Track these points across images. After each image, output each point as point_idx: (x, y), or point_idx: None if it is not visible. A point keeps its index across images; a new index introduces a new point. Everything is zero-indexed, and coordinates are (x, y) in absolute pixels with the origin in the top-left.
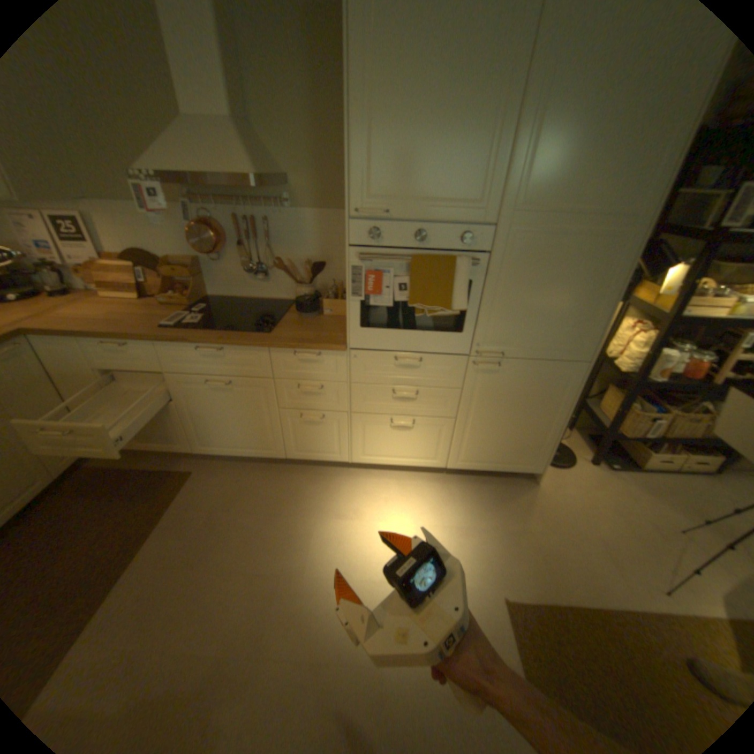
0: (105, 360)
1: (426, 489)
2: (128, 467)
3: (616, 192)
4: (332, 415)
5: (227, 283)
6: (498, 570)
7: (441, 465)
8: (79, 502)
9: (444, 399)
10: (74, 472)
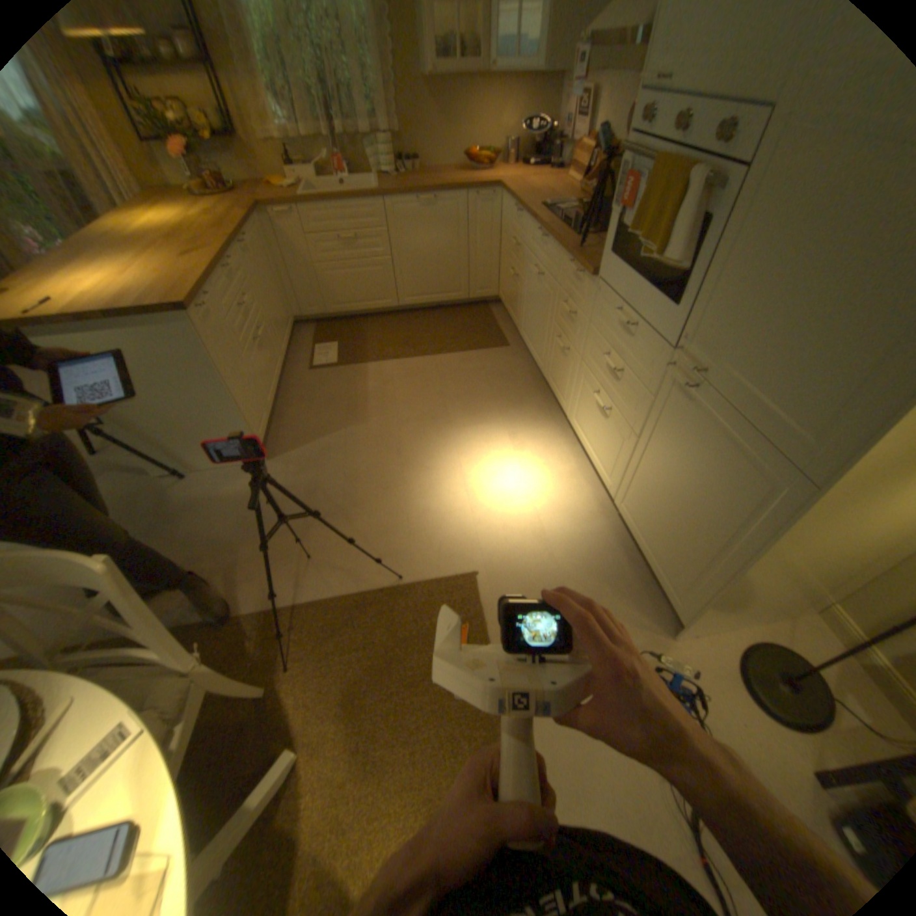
0: (514, 224)
1: (579, 497)
2: (497, 321)
3: None
4: (571, 353)
5: None
6: (507, 570)
7: (609, 492)
8: (462, 319)
9: (635, 402)
10: (481, 306)
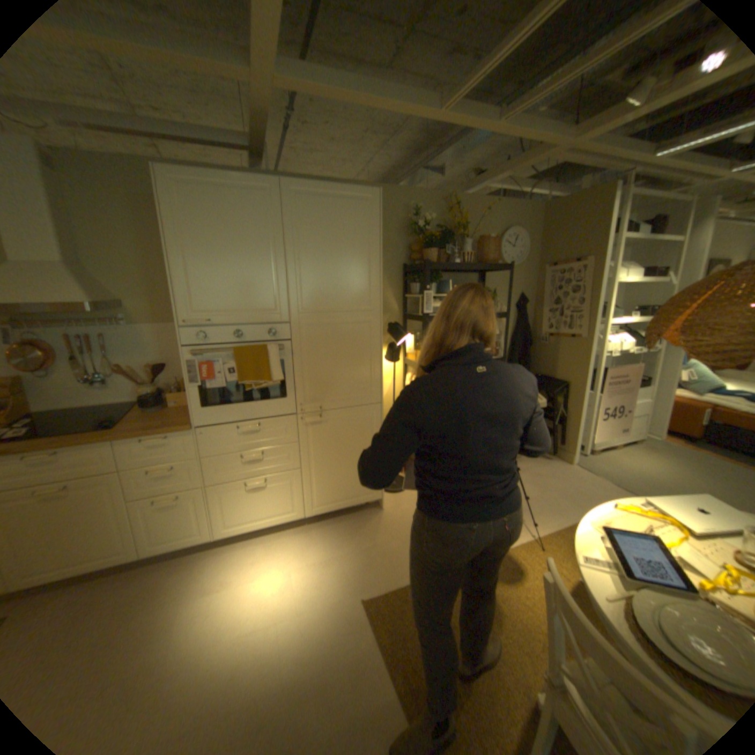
0: None
1: (289, 543)
2: None
3: (355, 300)
4: (186, 494)
5: (56, 397)
6: (354, 581)
7: (299, 516)
8: None
9: (286, 454)
10: None
